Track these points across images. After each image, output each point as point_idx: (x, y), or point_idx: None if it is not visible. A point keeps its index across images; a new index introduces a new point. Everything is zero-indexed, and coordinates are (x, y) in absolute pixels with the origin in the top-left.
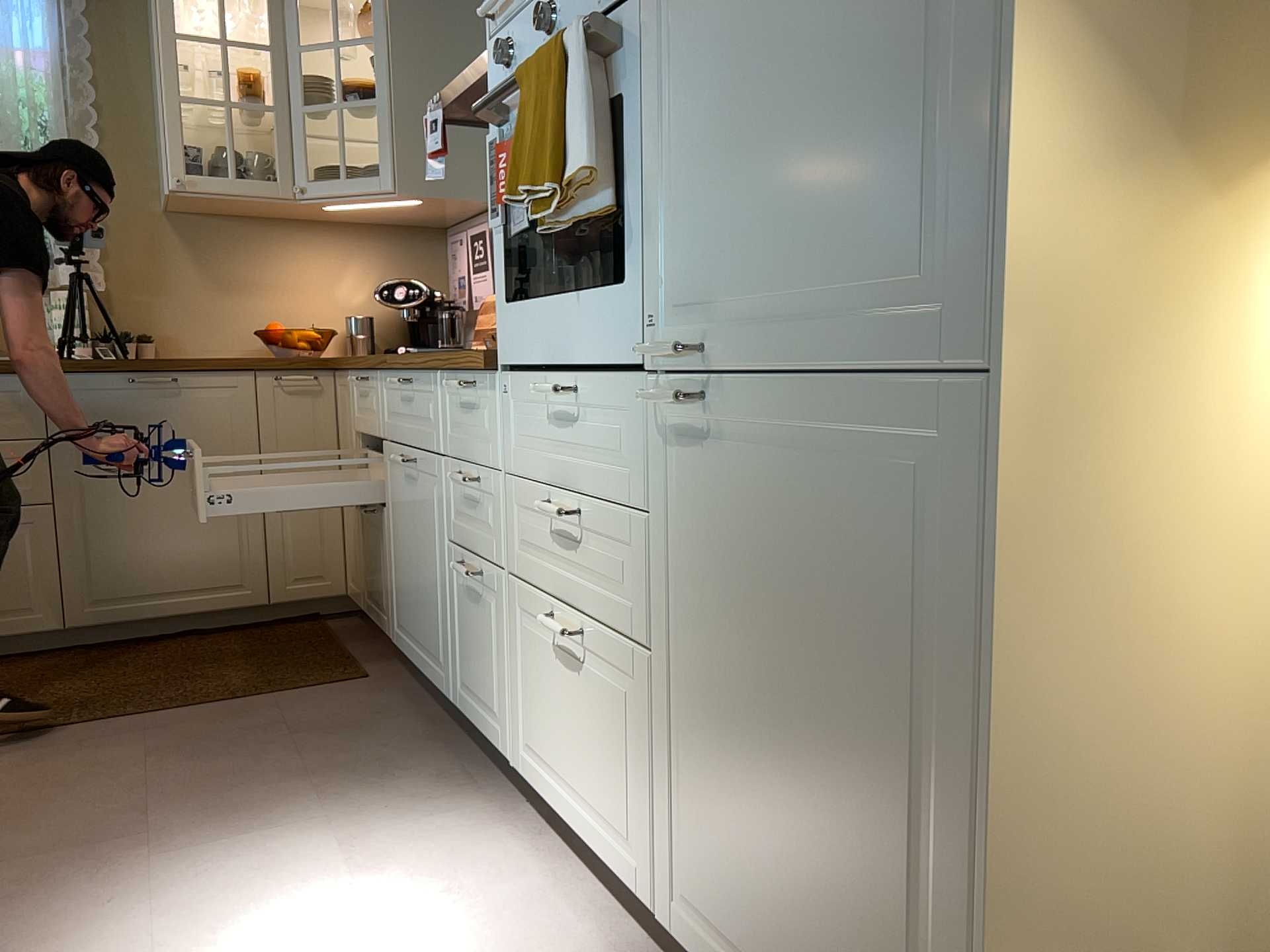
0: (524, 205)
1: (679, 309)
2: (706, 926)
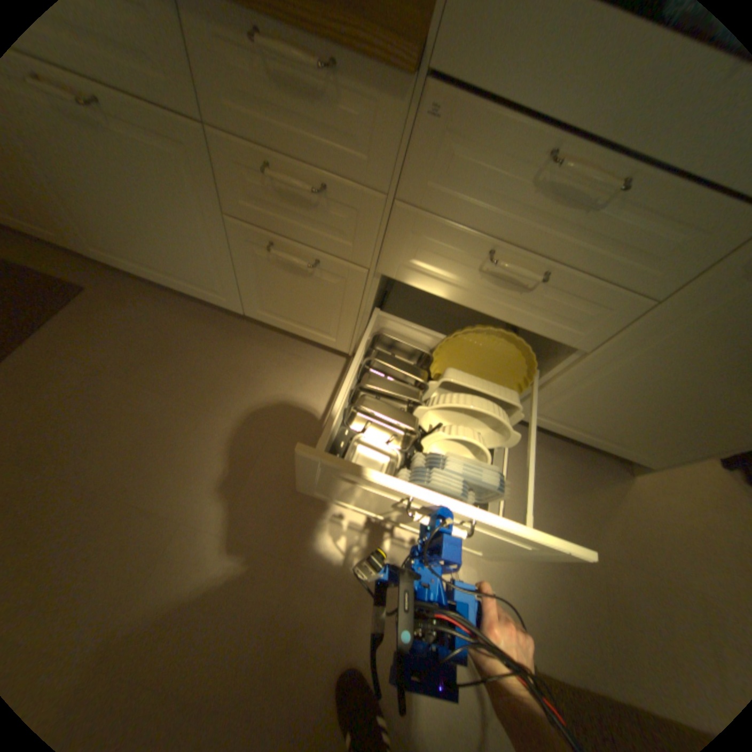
0: None
1: None
2: (550, 416)
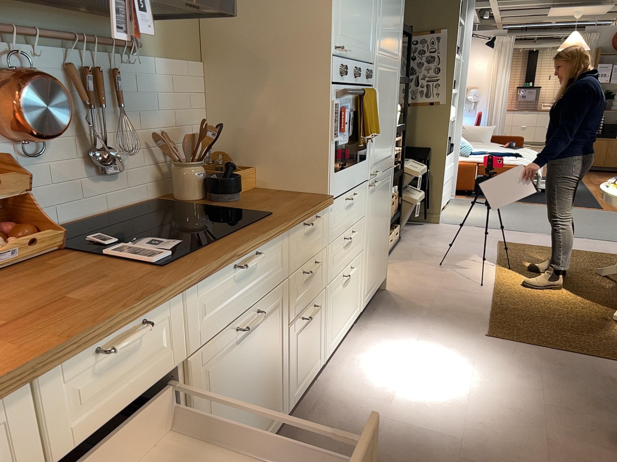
0: (346, 135)
1: (372, 164)
2: (367, 292)
